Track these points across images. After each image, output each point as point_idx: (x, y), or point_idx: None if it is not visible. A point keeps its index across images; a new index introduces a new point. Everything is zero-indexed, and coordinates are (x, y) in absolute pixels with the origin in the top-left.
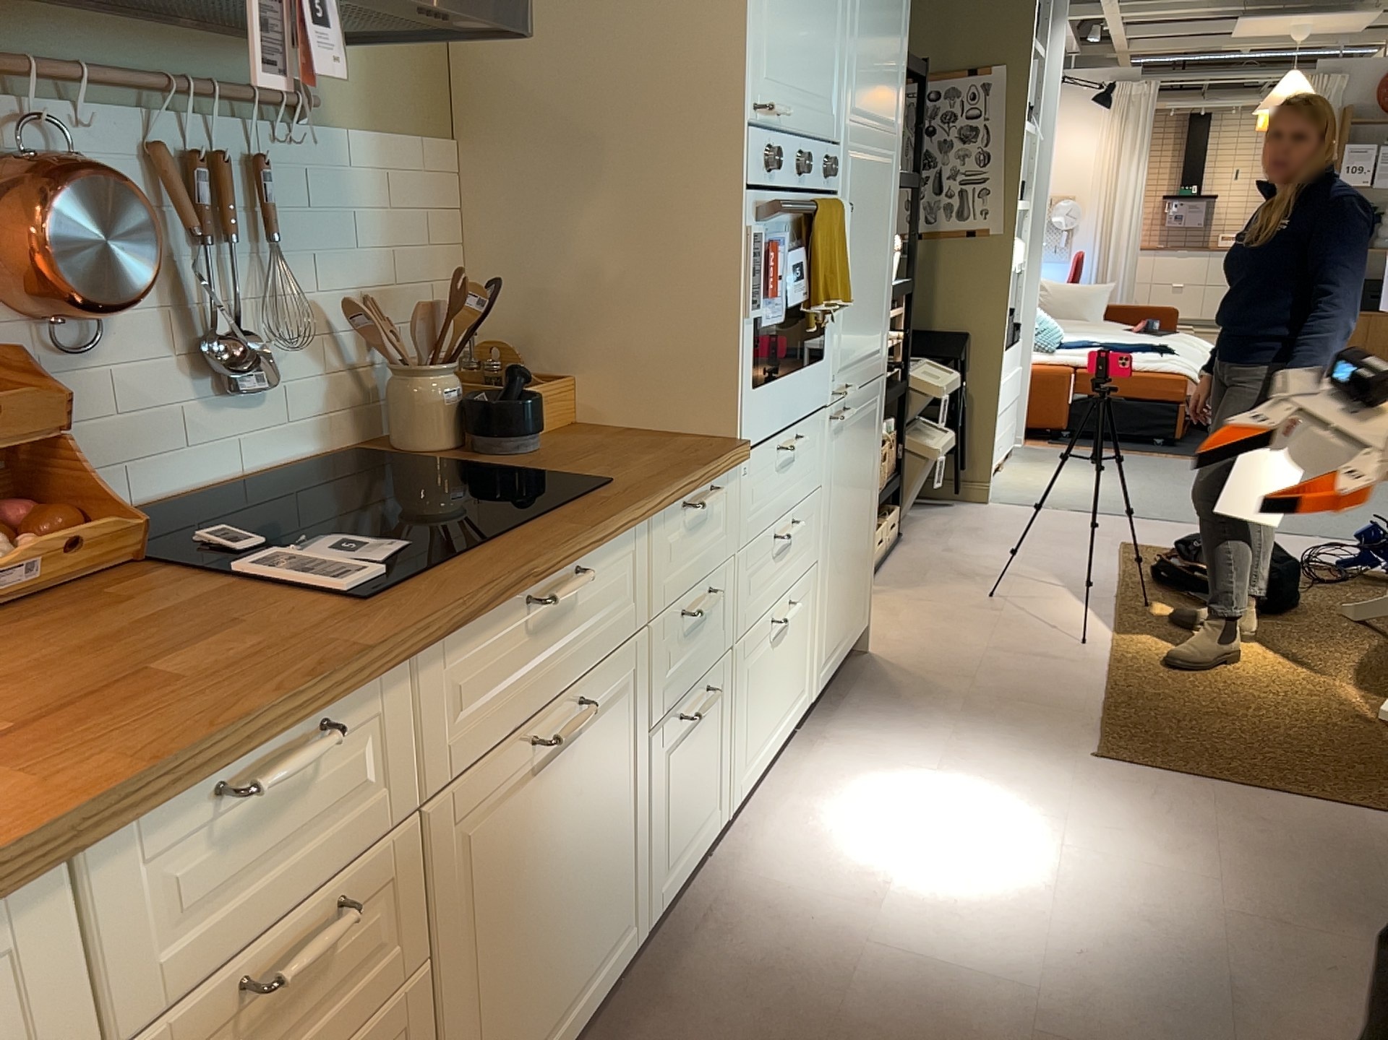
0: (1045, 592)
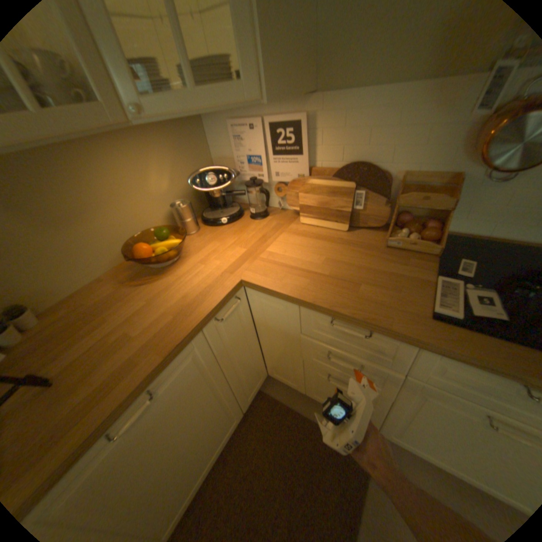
0: None
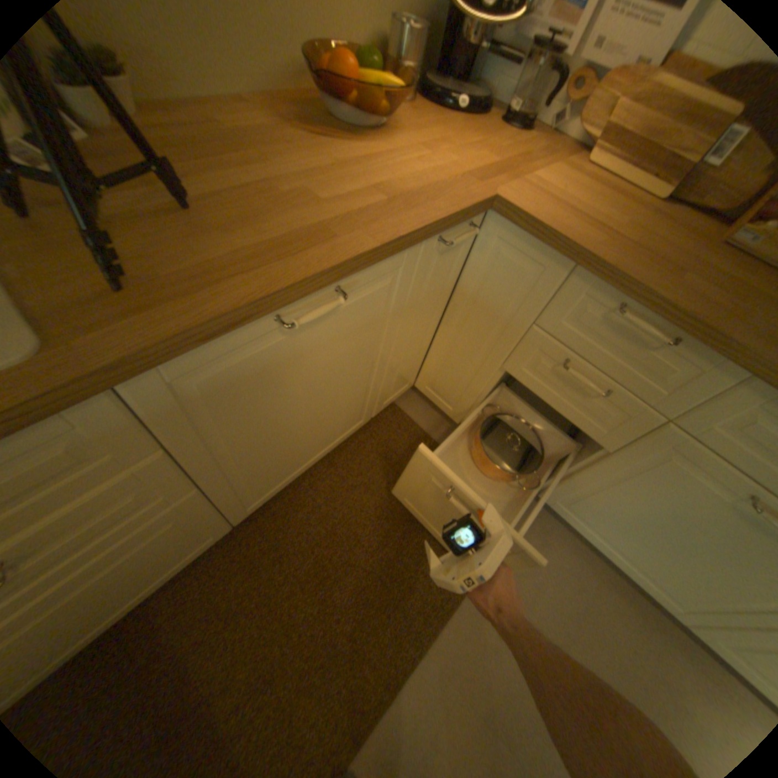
0: None
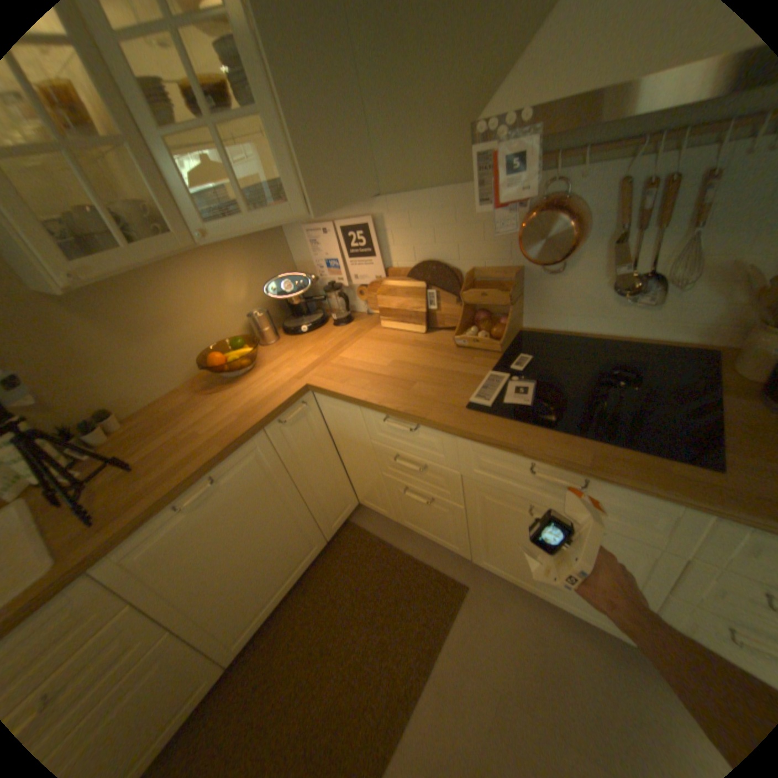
0: None
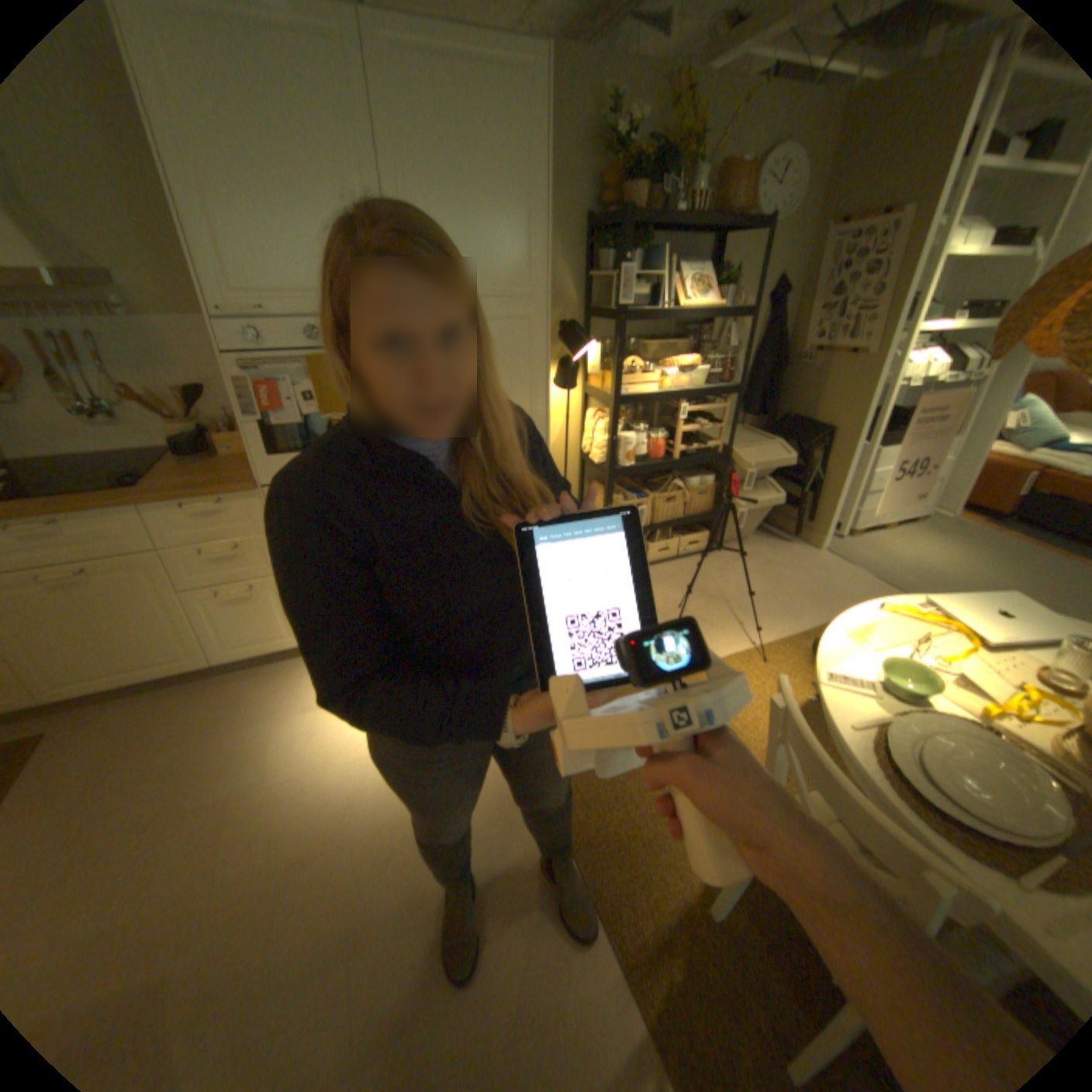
0: (717, 623)
